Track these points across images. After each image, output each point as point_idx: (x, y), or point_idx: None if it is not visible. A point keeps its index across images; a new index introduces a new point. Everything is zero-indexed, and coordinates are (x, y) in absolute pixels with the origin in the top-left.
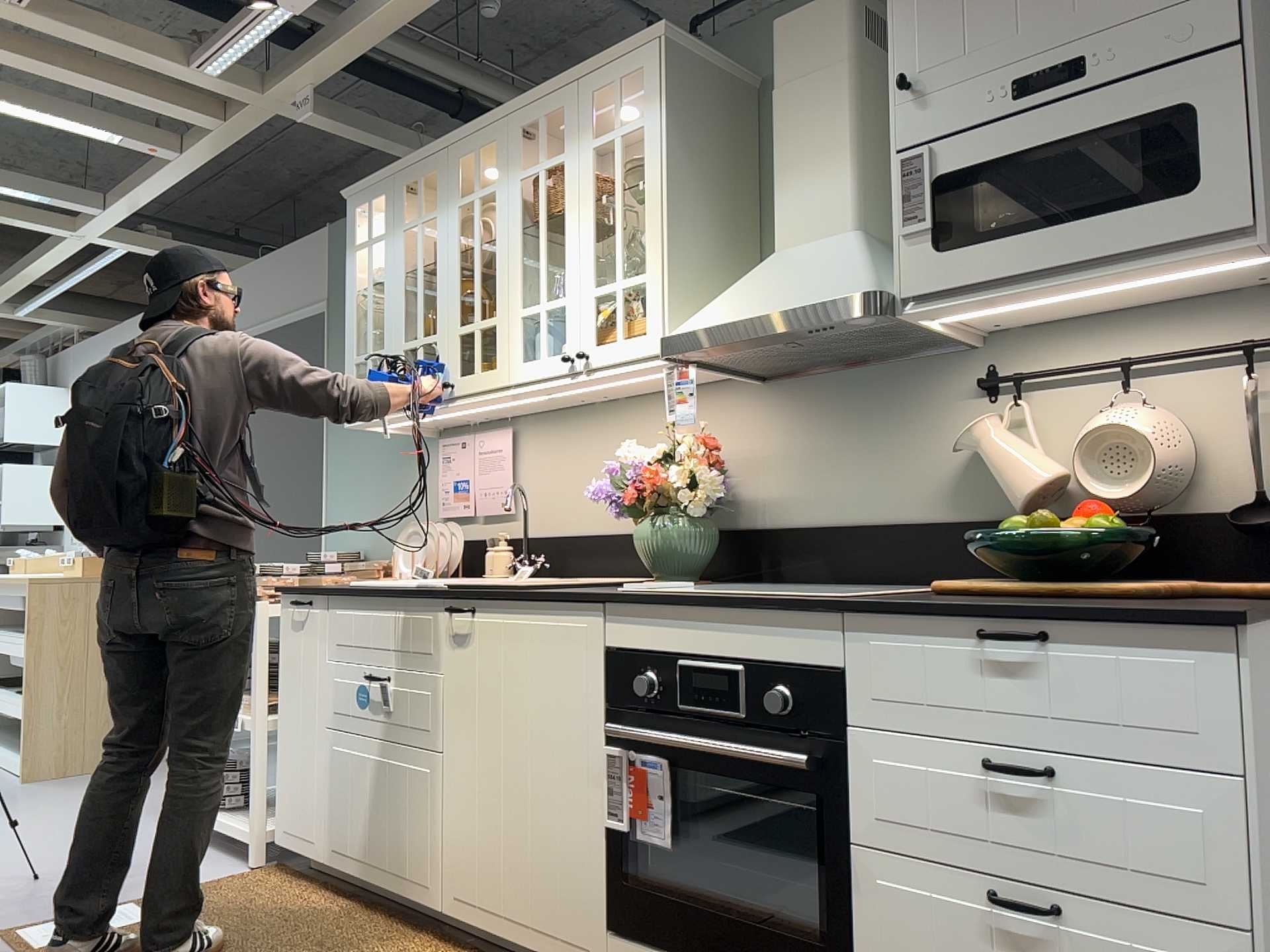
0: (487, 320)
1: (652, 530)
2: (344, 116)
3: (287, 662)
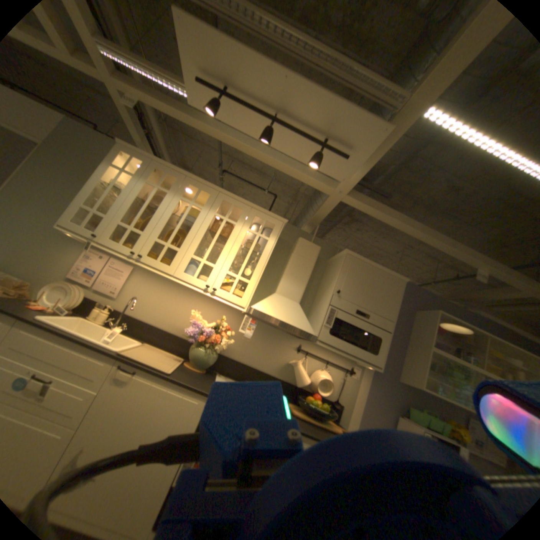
0: (174, 248)
1: (202, 352)
2: (130, 110)
3: None
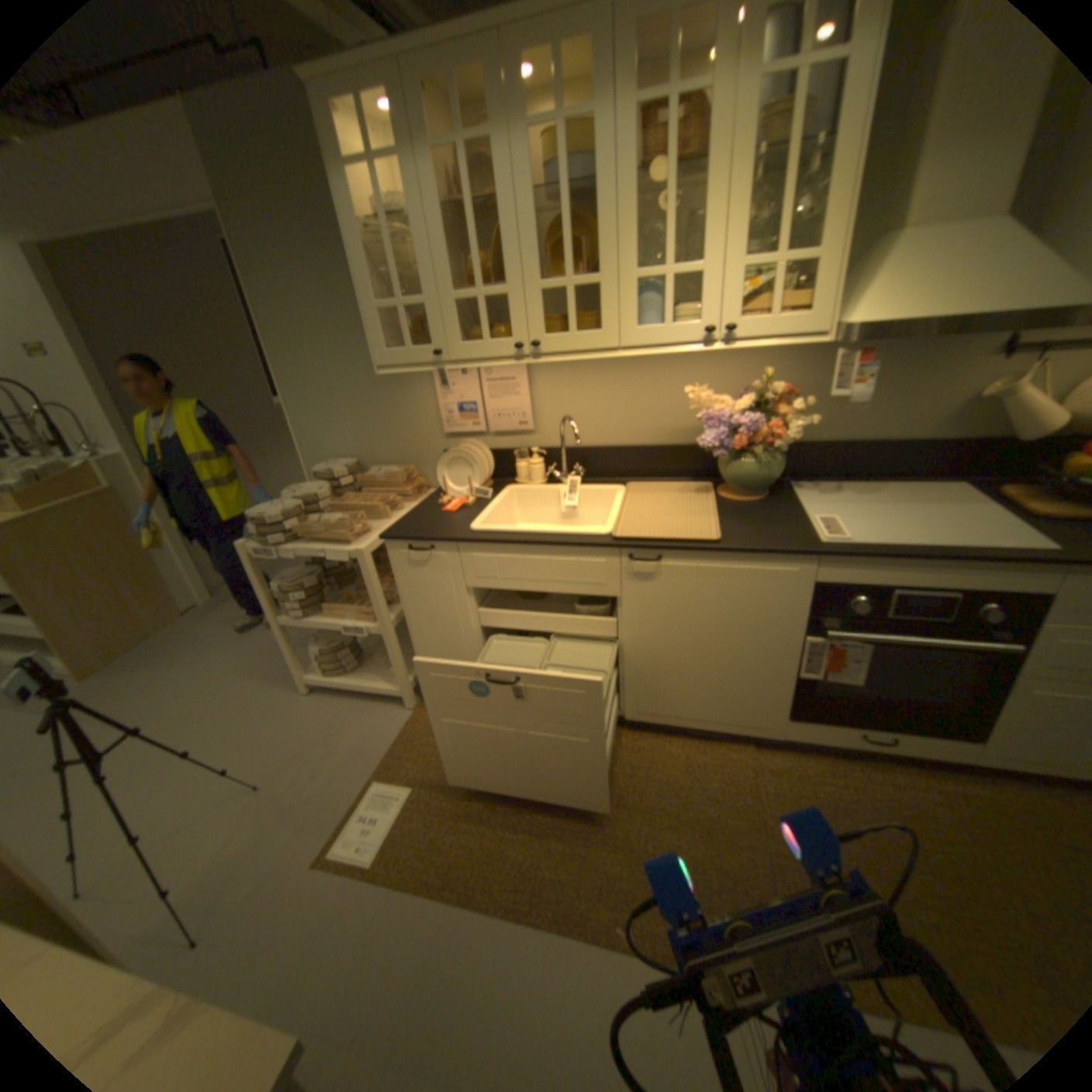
0: (588, 280)
1: (750, 464)
2: None
3: (411, 591)
